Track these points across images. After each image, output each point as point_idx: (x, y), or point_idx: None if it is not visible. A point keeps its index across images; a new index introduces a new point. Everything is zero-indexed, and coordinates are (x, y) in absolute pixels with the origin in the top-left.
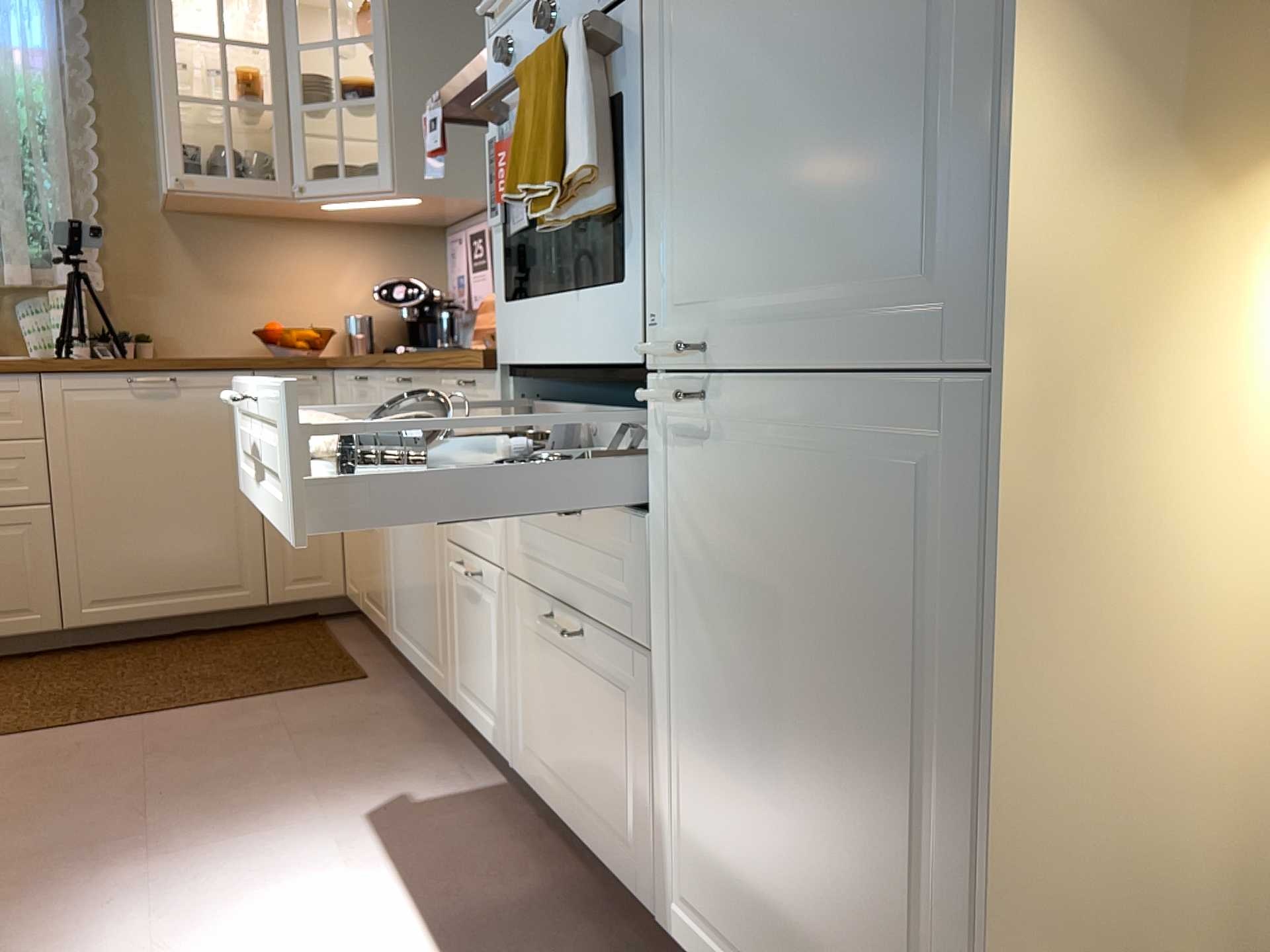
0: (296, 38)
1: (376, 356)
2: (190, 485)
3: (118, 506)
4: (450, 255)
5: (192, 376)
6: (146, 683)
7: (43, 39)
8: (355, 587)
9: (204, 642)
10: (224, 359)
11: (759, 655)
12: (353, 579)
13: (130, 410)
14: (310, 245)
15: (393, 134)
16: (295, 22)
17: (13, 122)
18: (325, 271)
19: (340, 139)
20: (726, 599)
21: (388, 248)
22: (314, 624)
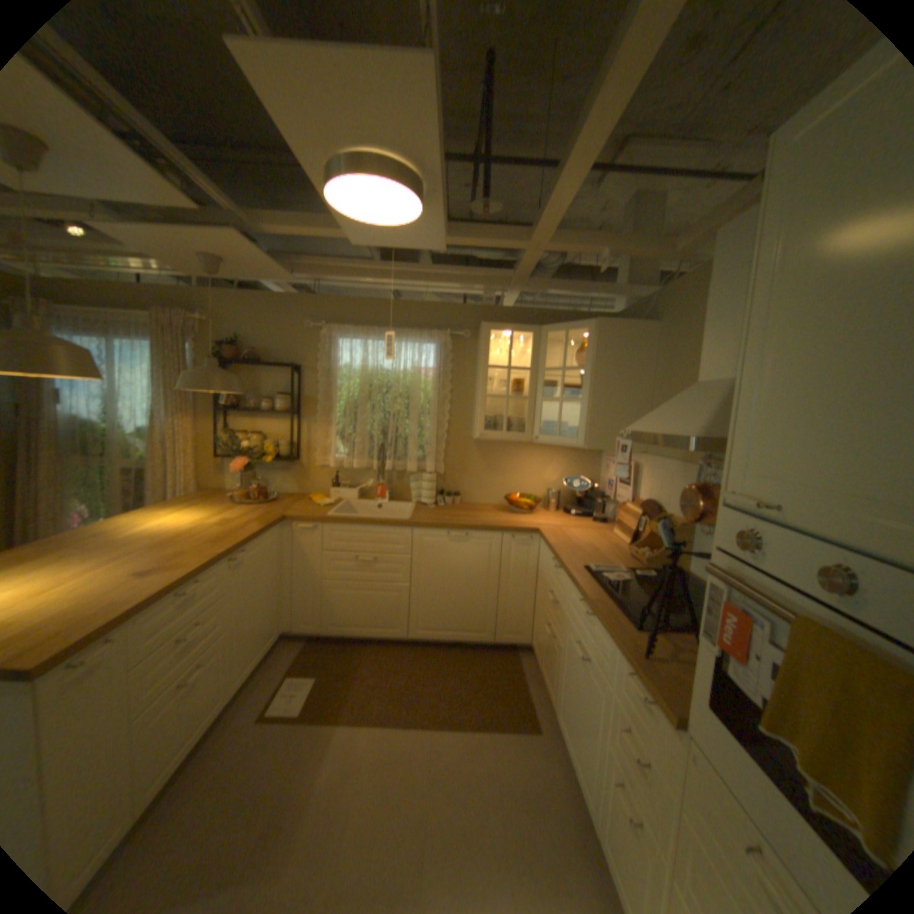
0: (544, 364)
1: (560, 513)
2: (468, 582)
3: (437, 588)
4: (607, 467)
5: (476, 532)
6: (437, 691)
7: (435, 364)
8: (538, 650)
9: (464, 656)
10: (489, 505)
11: None
12: (537, 645)
13: (447, 545)
14: (535, 453)
15: (589, 419)
16: (545, 357)
17: (419, 402)
18: (541, 465)
19: (560, 417)
20: None
21: (573, 455)
22: (515, 656)
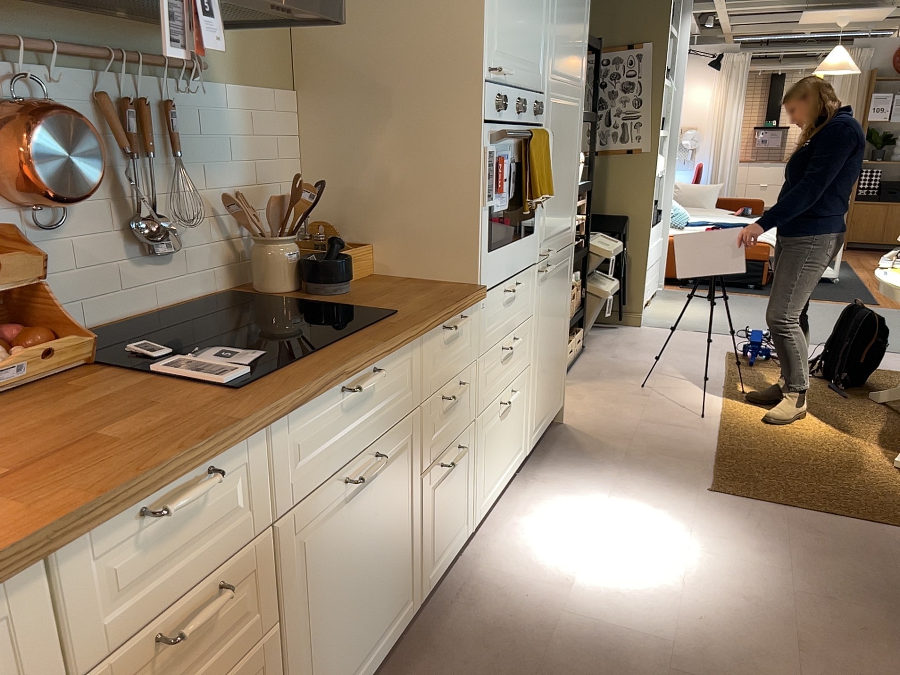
0: None
1: None
2: None
3: None
4: None
5: None
6: None
7: None
8: None
9: None
10: None
11: (550, 329)
12: None
13: None
14: None
15: None
16: None
17: None
18: None
19: None
20: (546, 321)
21: None
22: None
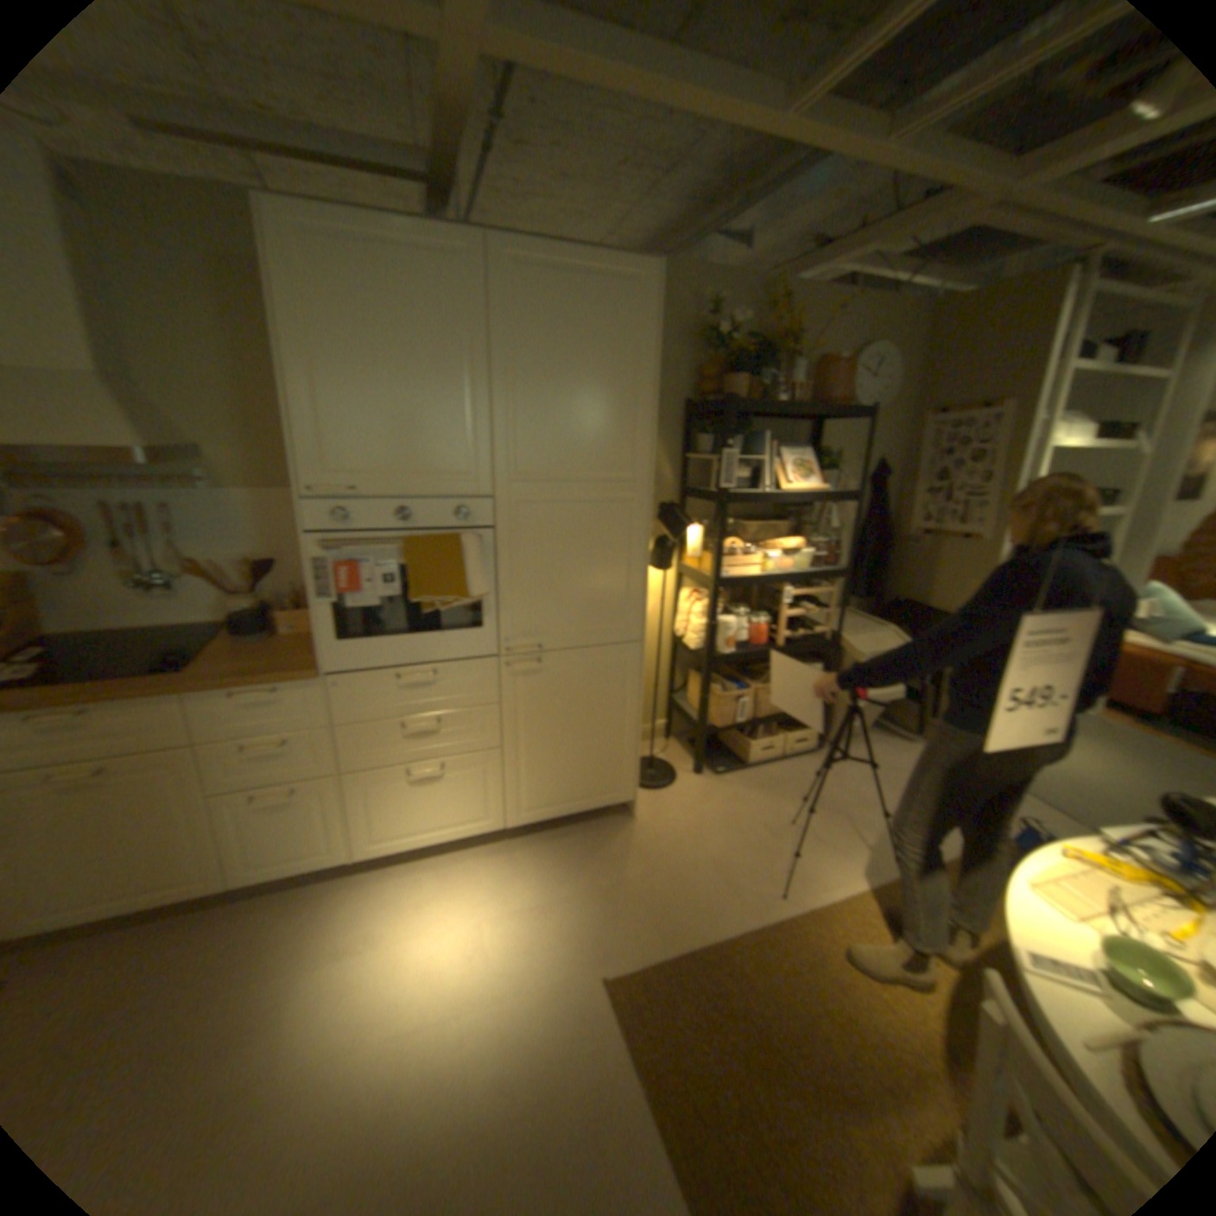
0: None
1: None
2: None
3: None
4: None
5: None
6: None
7: None
8: None
9: None
10: None
11: (557, 722)
12: None
13: None
14: None
15: None
16: None
17: None
18: None
19: None
20: (541, 714)
21: None
22: None
